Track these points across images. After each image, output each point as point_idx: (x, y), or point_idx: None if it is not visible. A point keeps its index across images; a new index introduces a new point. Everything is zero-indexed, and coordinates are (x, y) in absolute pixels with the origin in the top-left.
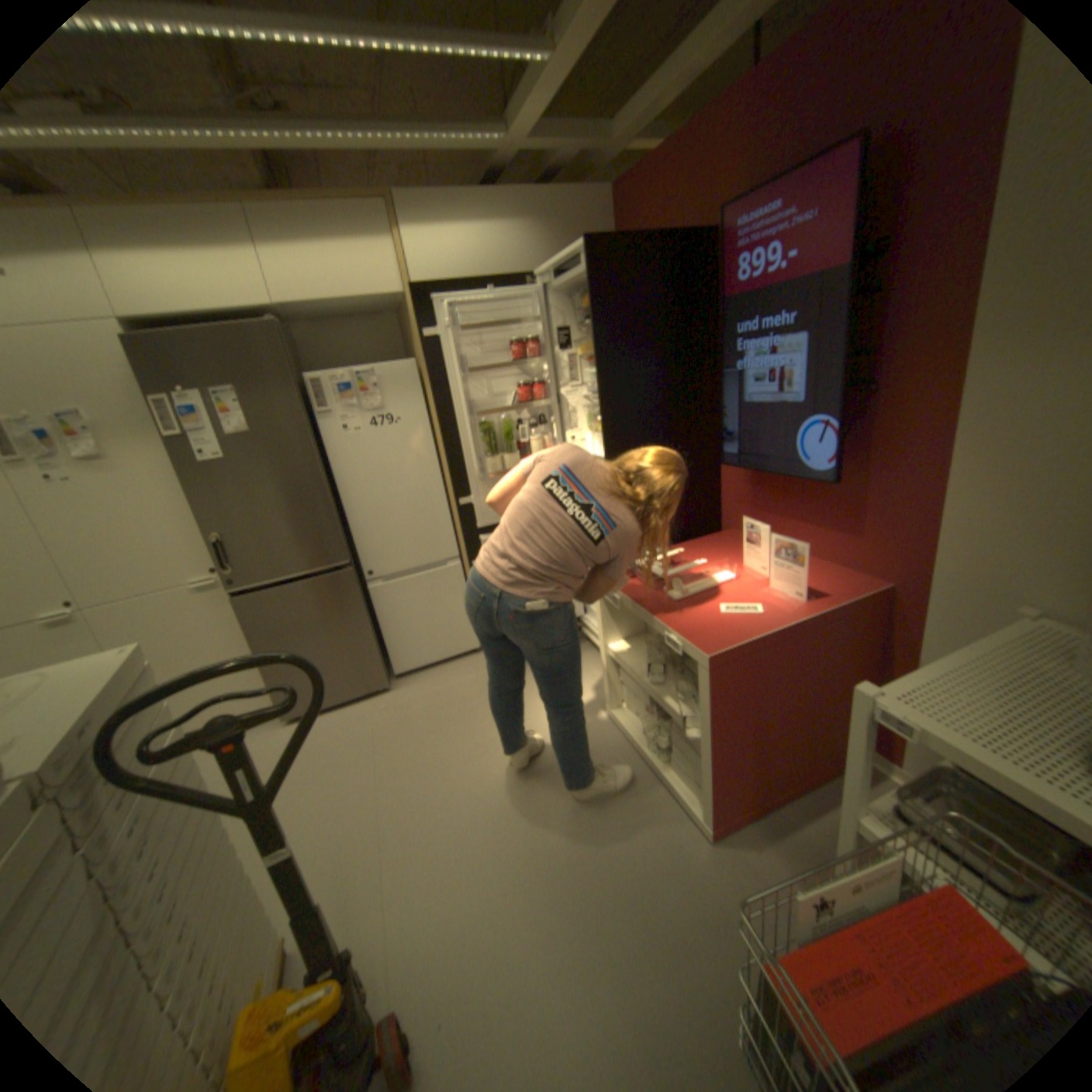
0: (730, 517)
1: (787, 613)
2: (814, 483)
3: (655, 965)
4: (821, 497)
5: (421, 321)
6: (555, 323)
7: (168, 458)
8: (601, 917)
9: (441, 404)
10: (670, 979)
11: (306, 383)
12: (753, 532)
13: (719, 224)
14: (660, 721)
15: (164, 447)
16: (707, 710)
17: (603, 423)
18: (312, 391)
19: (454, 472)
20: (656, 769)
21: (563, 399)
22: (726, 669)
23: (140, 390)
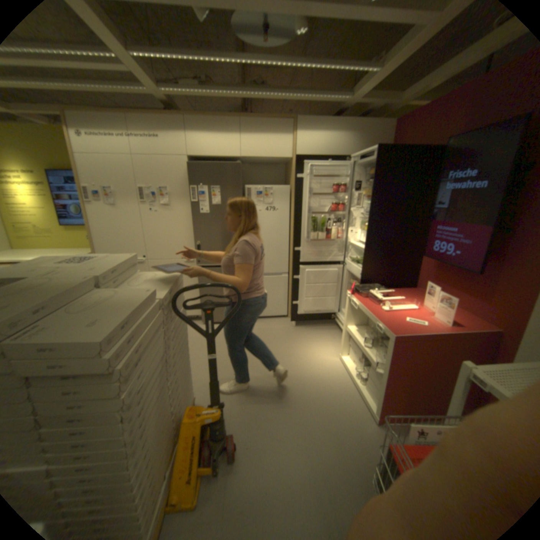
0: (423, 282)
1: (441, 329)
2: (471, 273)
3: (341, 461)
4: (473, 281)
5: (297, 170)
6: (356, 178)
7: (191, 209)
8: (320, 436)
9: (297, 206)
10: (346, 469)
11: (245, 189)
12: (432, 289)
13: (448, 144)
14: (365, 366)
15: (190, 205)
16: (390, 360)
17: (369, 226)
18: (247, 192)
19: (295, 235)
20: (358, 387)
21: (352, 212)
22: (403, 345)
23: (188, 183)
